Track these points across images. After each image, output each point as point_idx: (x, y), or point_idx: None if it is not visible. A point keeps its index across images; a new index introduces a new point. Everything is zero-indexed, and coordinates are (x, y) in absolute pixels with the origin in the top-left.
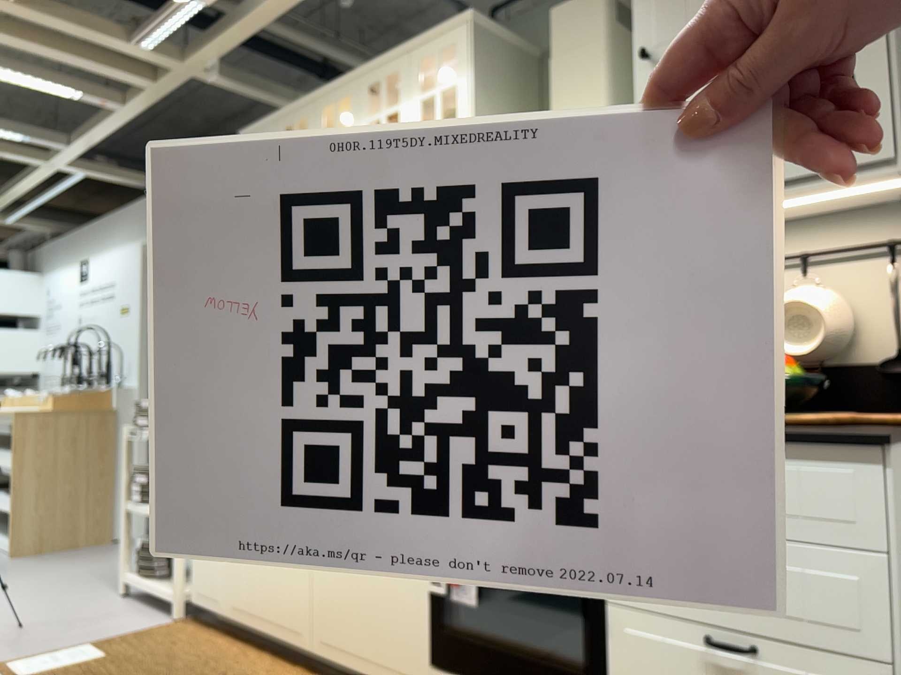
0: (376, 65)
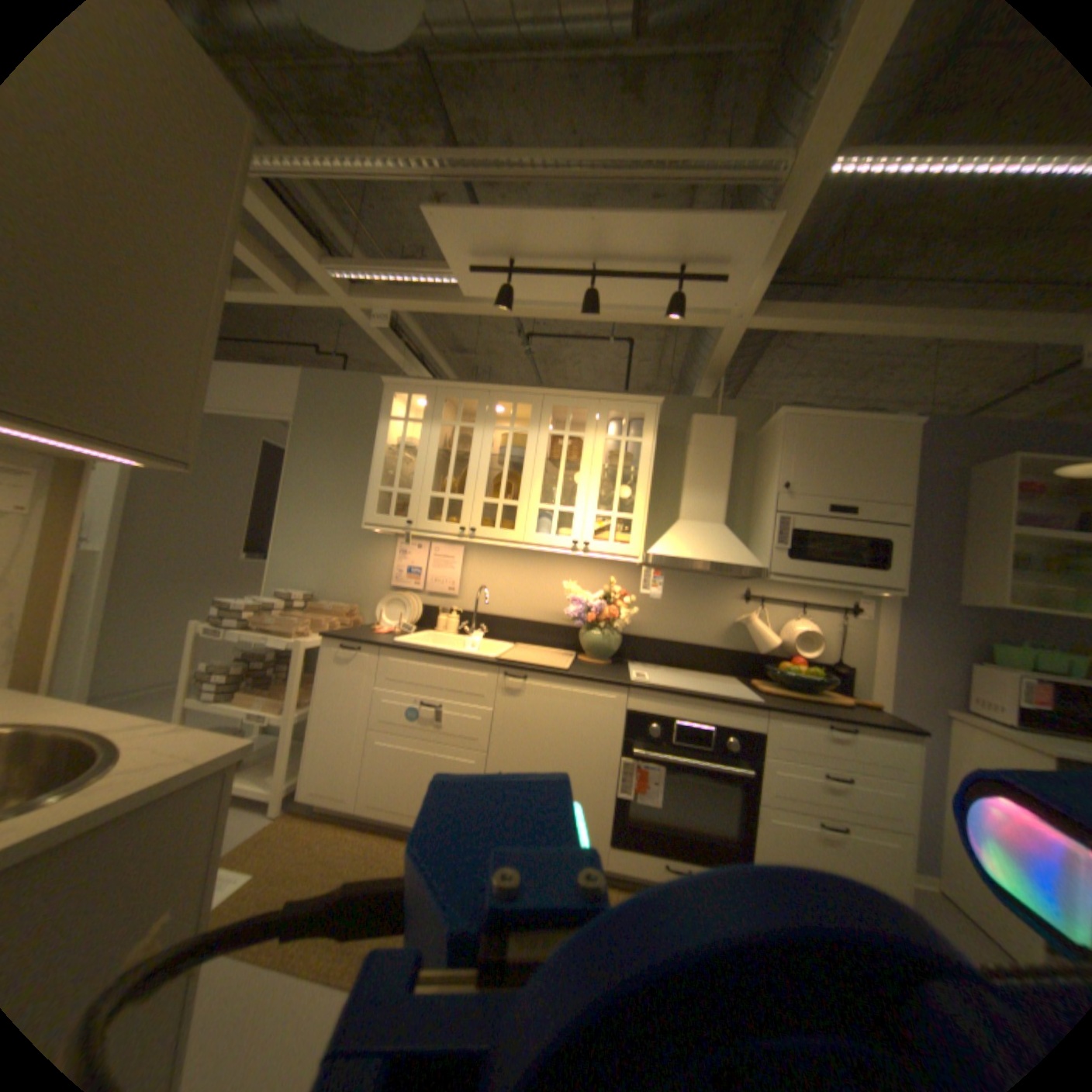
0: (565, 394)
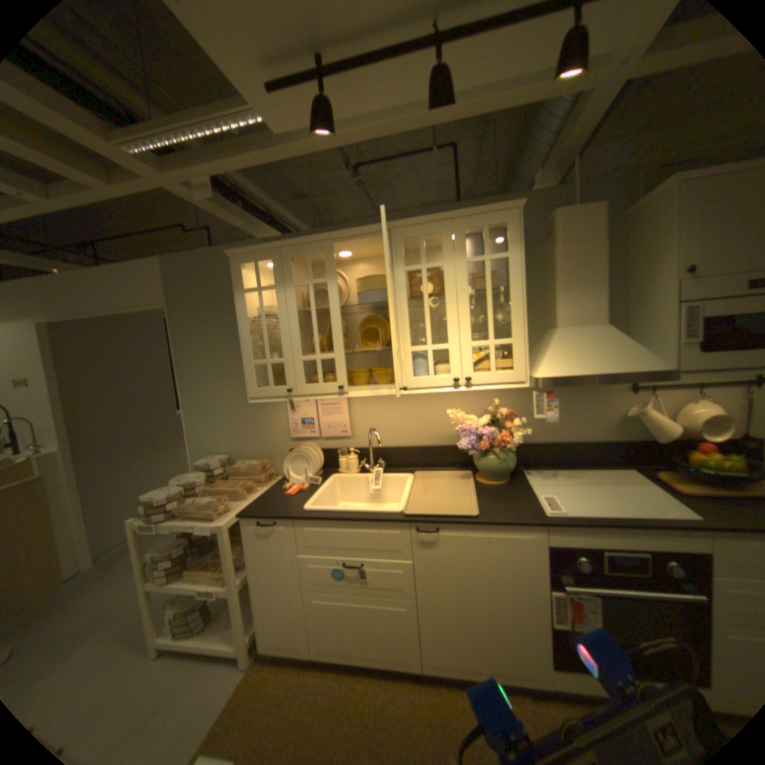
0: (414, 223)
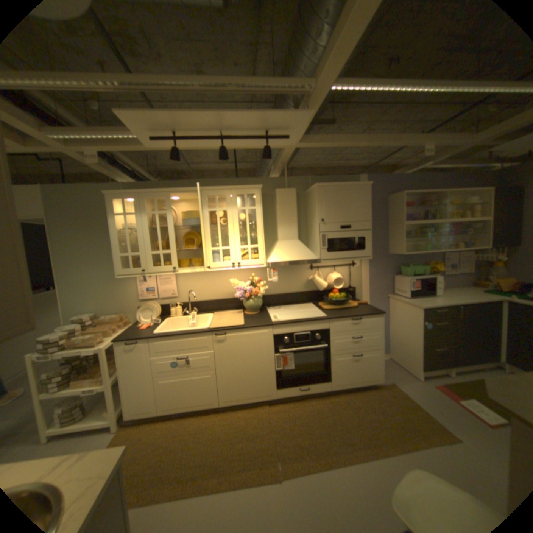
0: (213, 189)
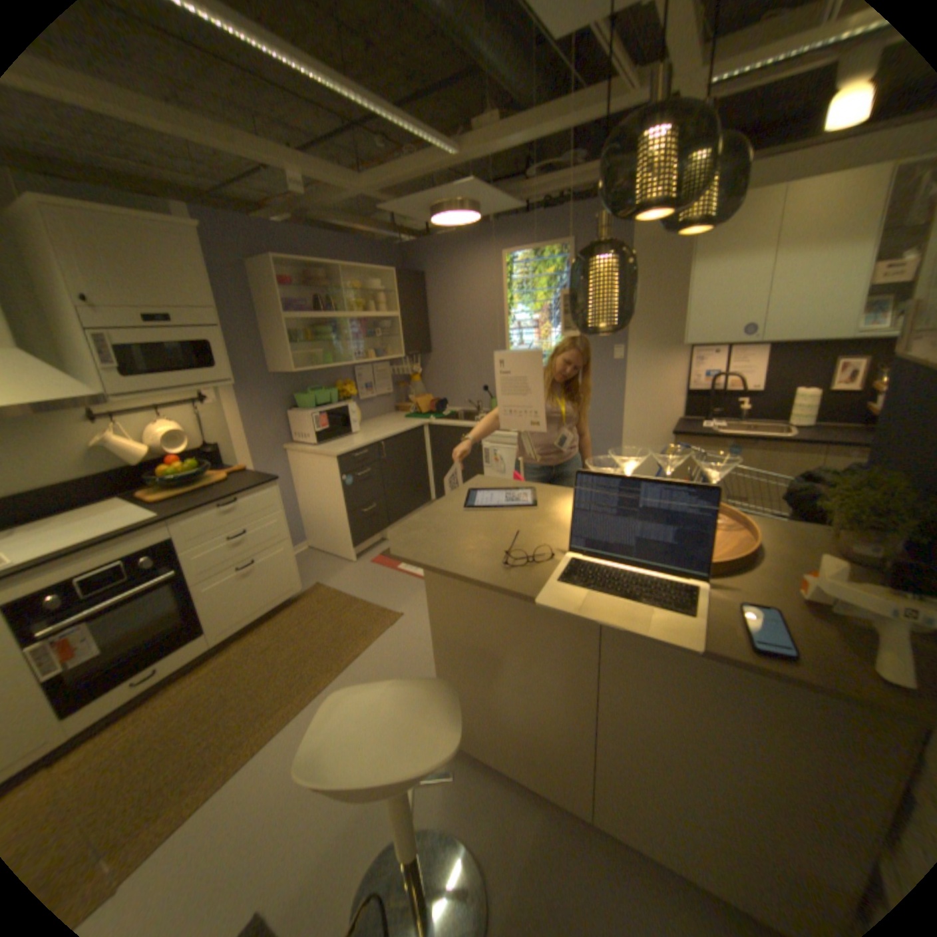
0: None
